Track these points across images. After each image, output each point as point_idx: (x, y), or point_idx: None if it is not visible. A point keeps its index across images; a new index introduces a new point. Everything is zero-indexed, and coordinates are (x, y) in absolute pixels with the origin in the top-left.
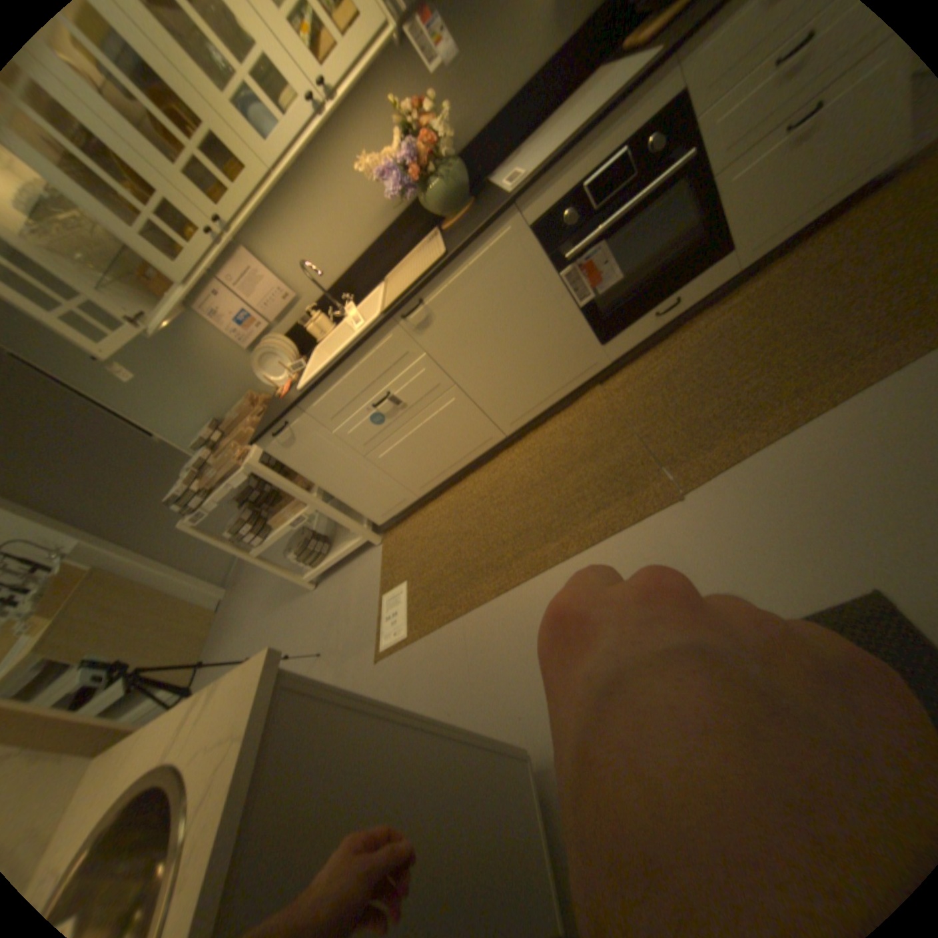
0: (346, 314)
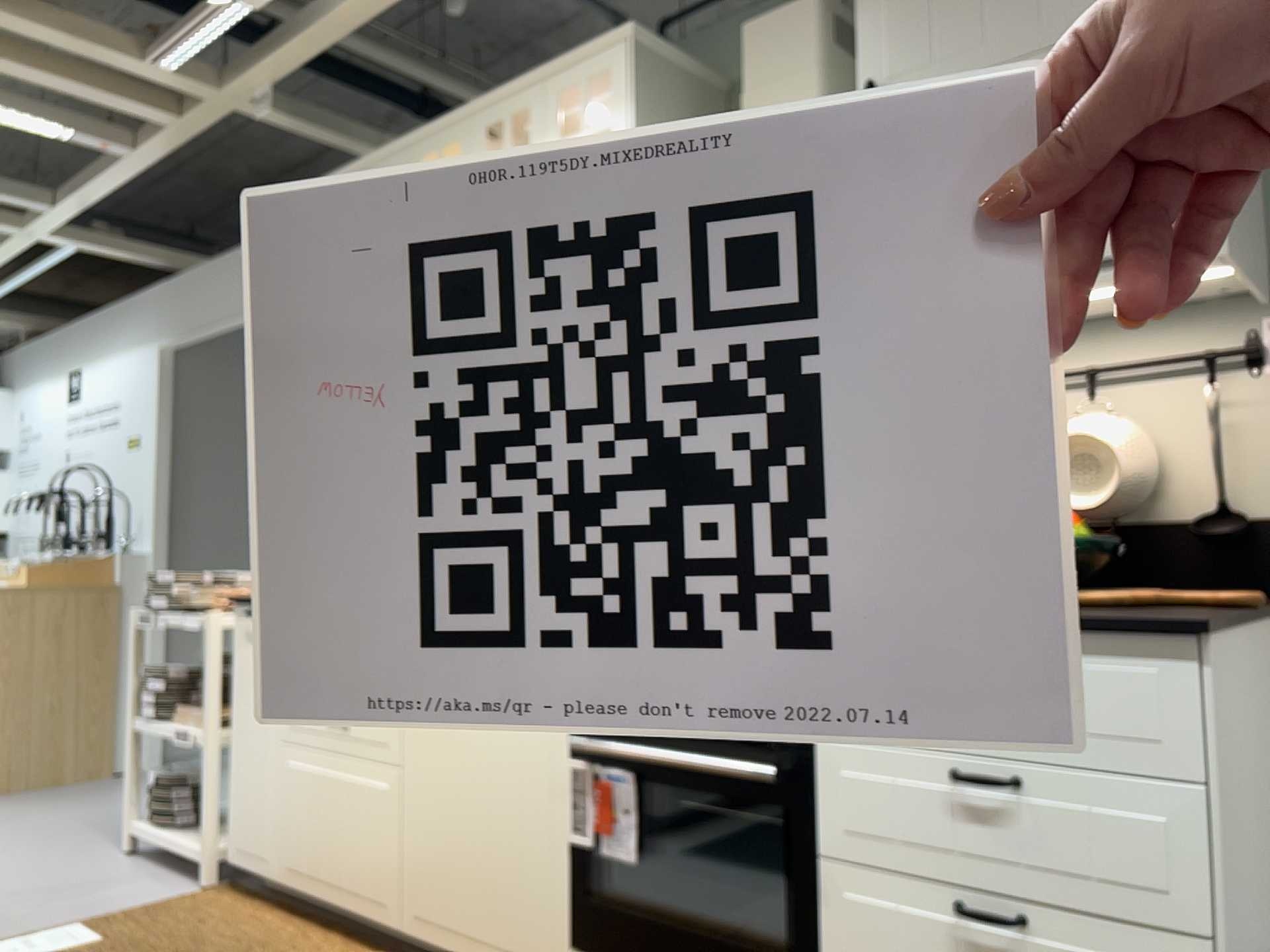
0: None
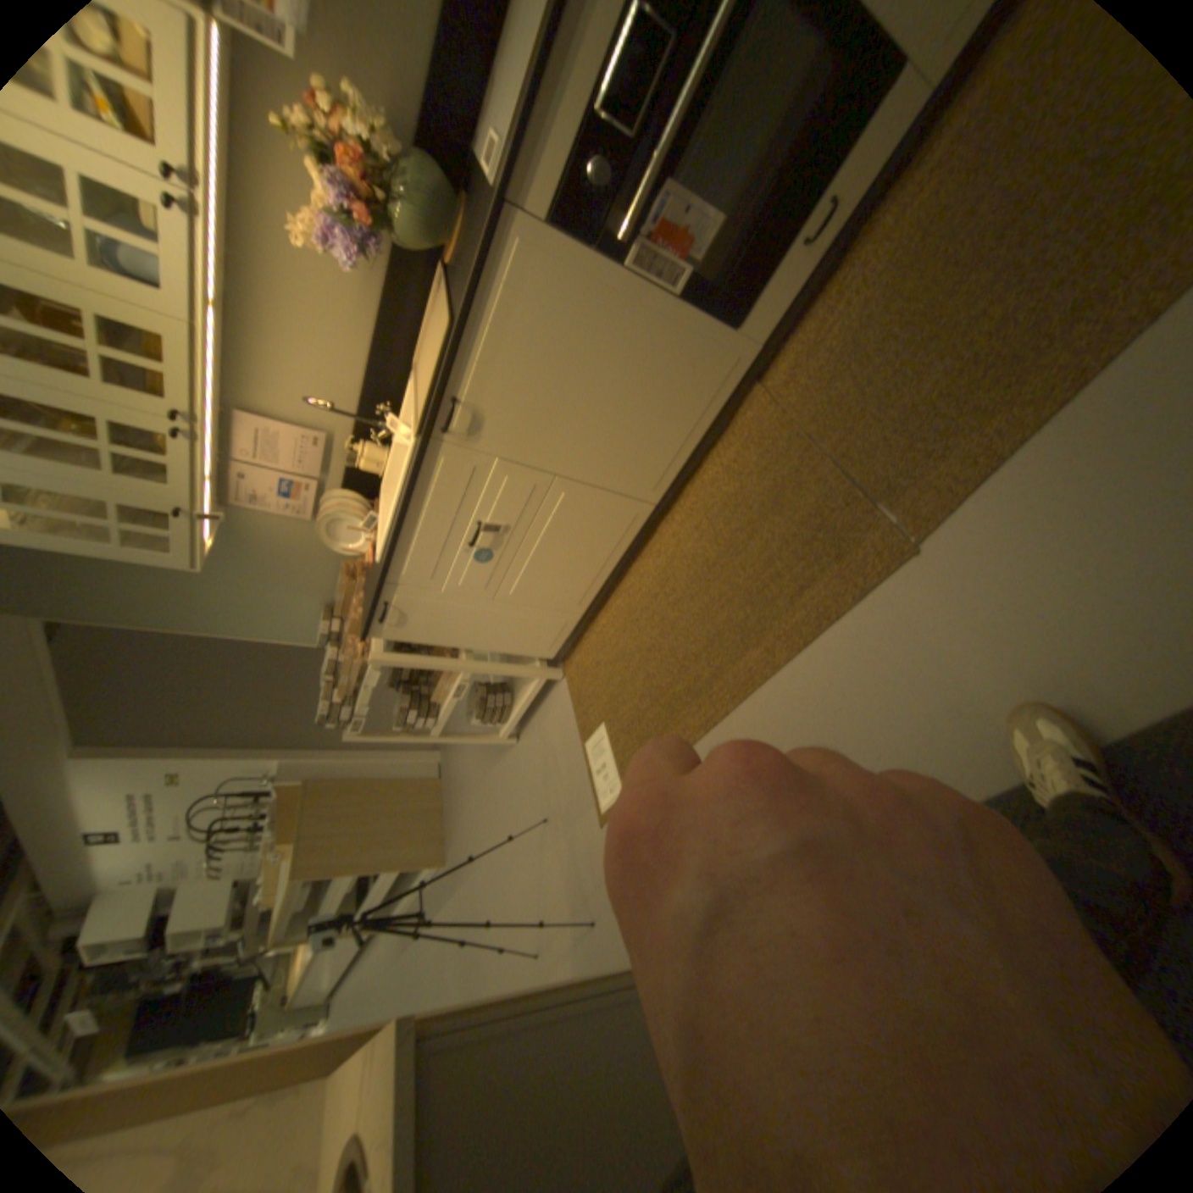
0: (394, 430)
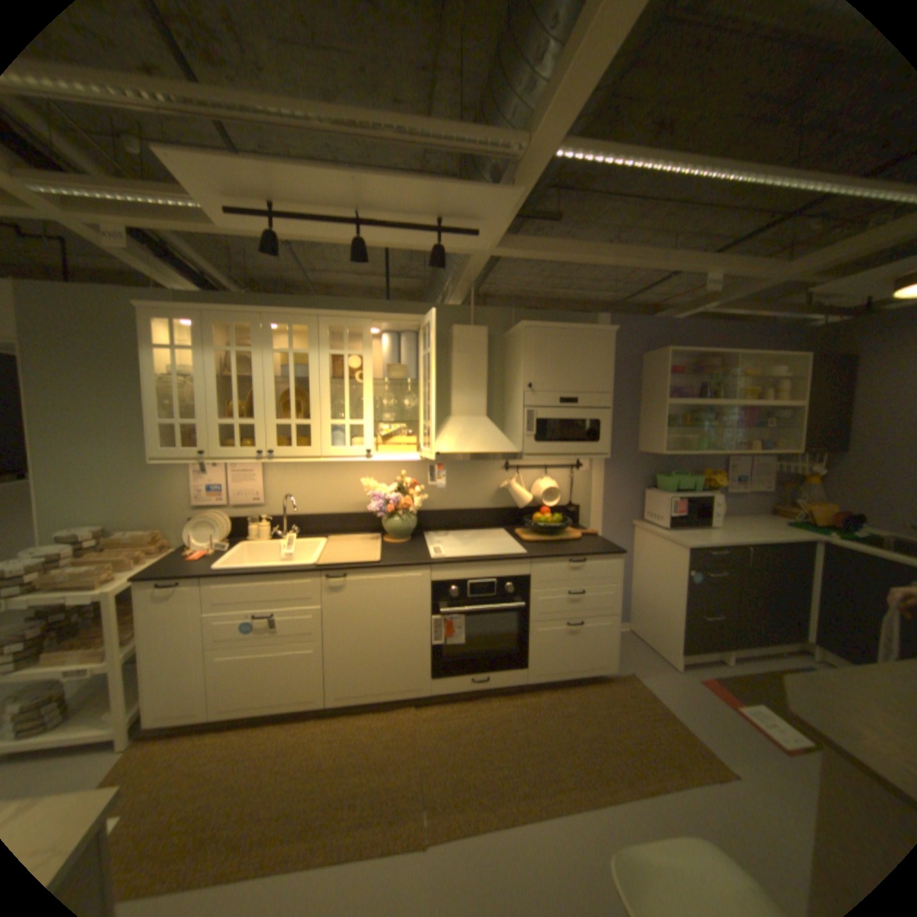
0: (285, 537)
